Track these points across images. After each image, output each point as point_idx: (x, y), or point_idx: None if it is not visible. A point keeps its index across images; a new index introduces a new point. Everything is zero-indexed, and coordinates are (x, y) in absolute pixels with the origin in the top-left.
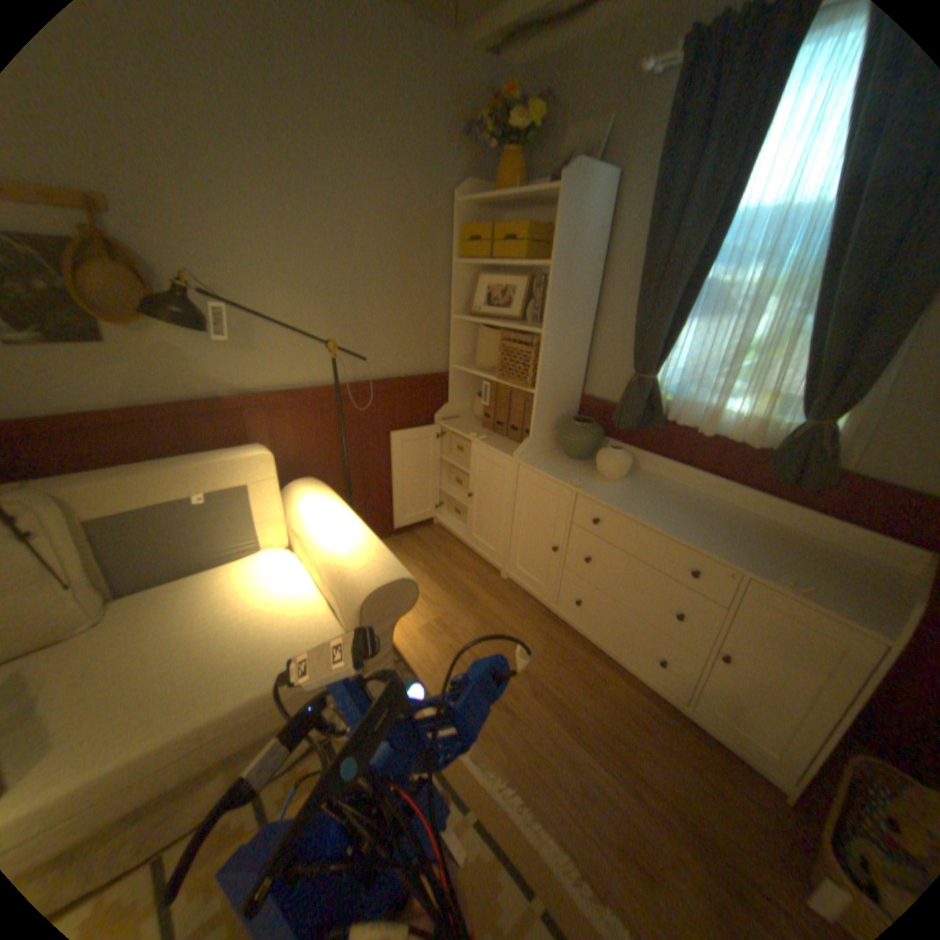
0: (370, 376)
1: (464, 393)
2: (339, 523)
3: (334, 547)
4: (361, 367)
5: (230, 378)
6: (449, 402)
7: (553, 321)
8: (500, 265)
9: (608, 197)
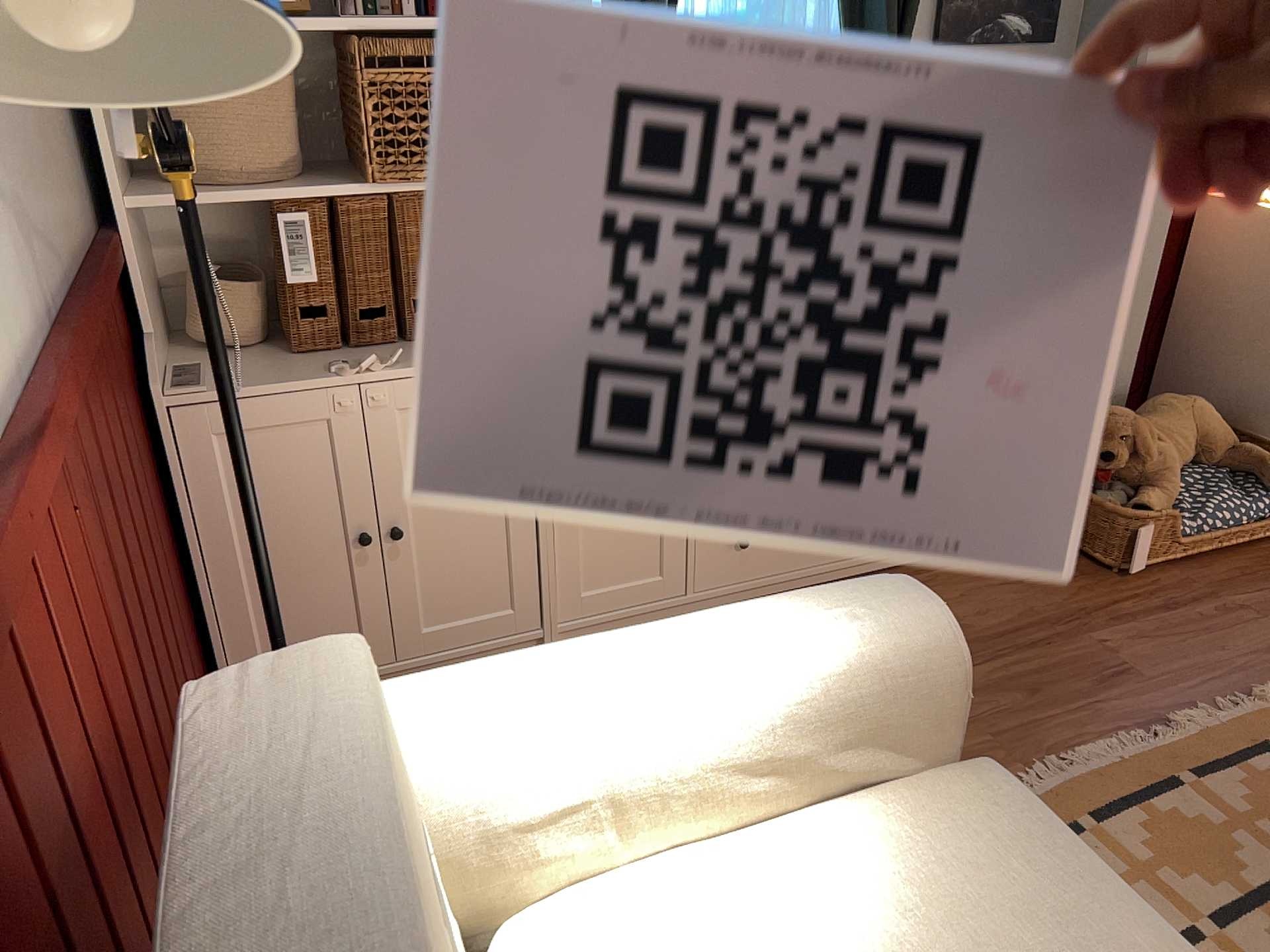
0: (52, 292)
1: (154, 288)
2: (642, 658)
3: (750, 679)
4: (33, 261)
5: None
6: (145, 330)
7: None
8: None
9: None
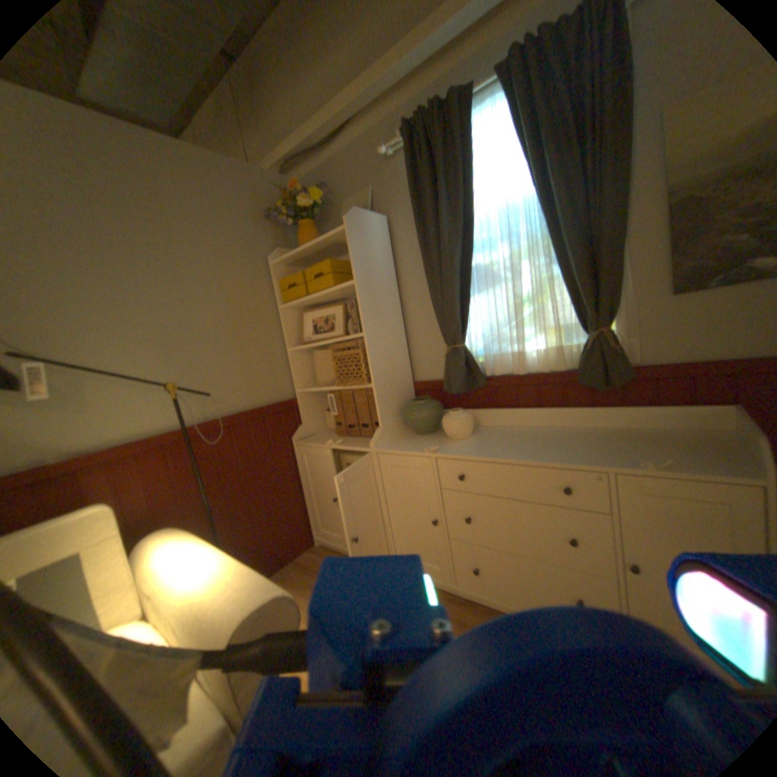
0: (219, 413)
1: (315, 412)
2: (195, 563)
3: (189, 591)
4: (208, 407)
5: (58, 443)
6: (302, 423)
7: (369, 323)
8: (318, 303)
9: (383, 232)
